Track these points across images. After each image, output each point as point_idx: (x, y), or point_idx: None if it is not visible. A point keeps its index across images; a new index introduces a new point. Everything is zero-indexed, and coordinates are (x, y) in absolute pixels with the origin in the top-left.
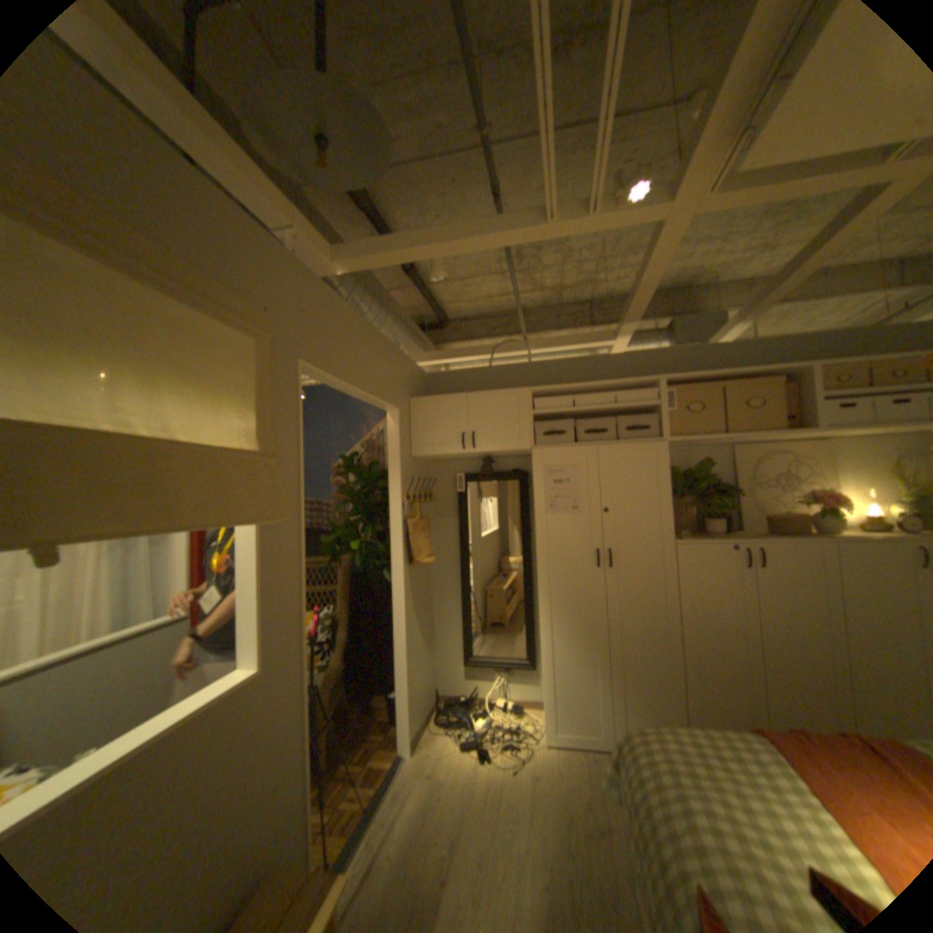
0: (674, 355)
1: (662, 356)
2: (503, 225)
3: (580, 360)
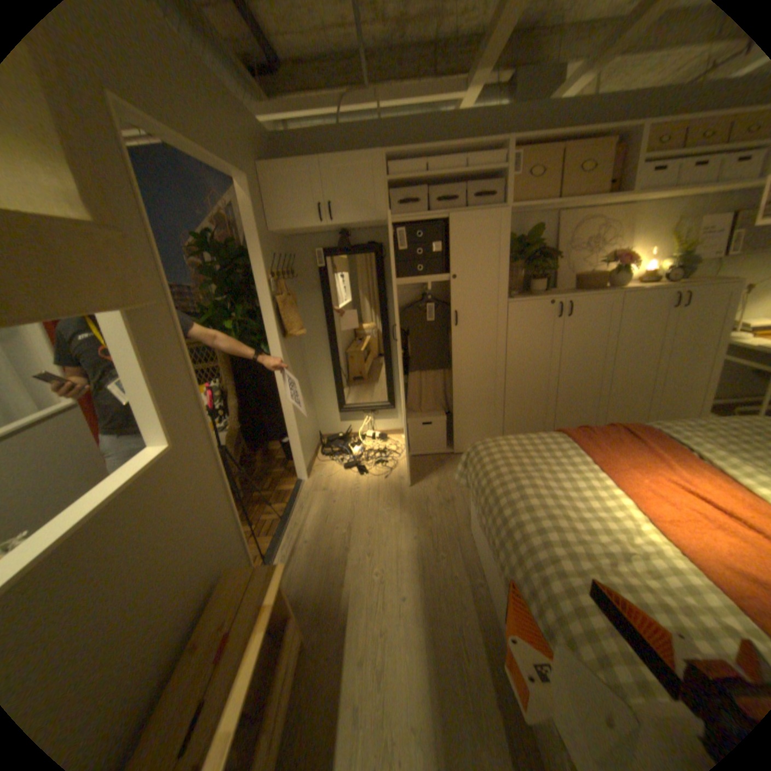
0: (522, 112)
1: (511, 113)
2: None
3: (432, 116)
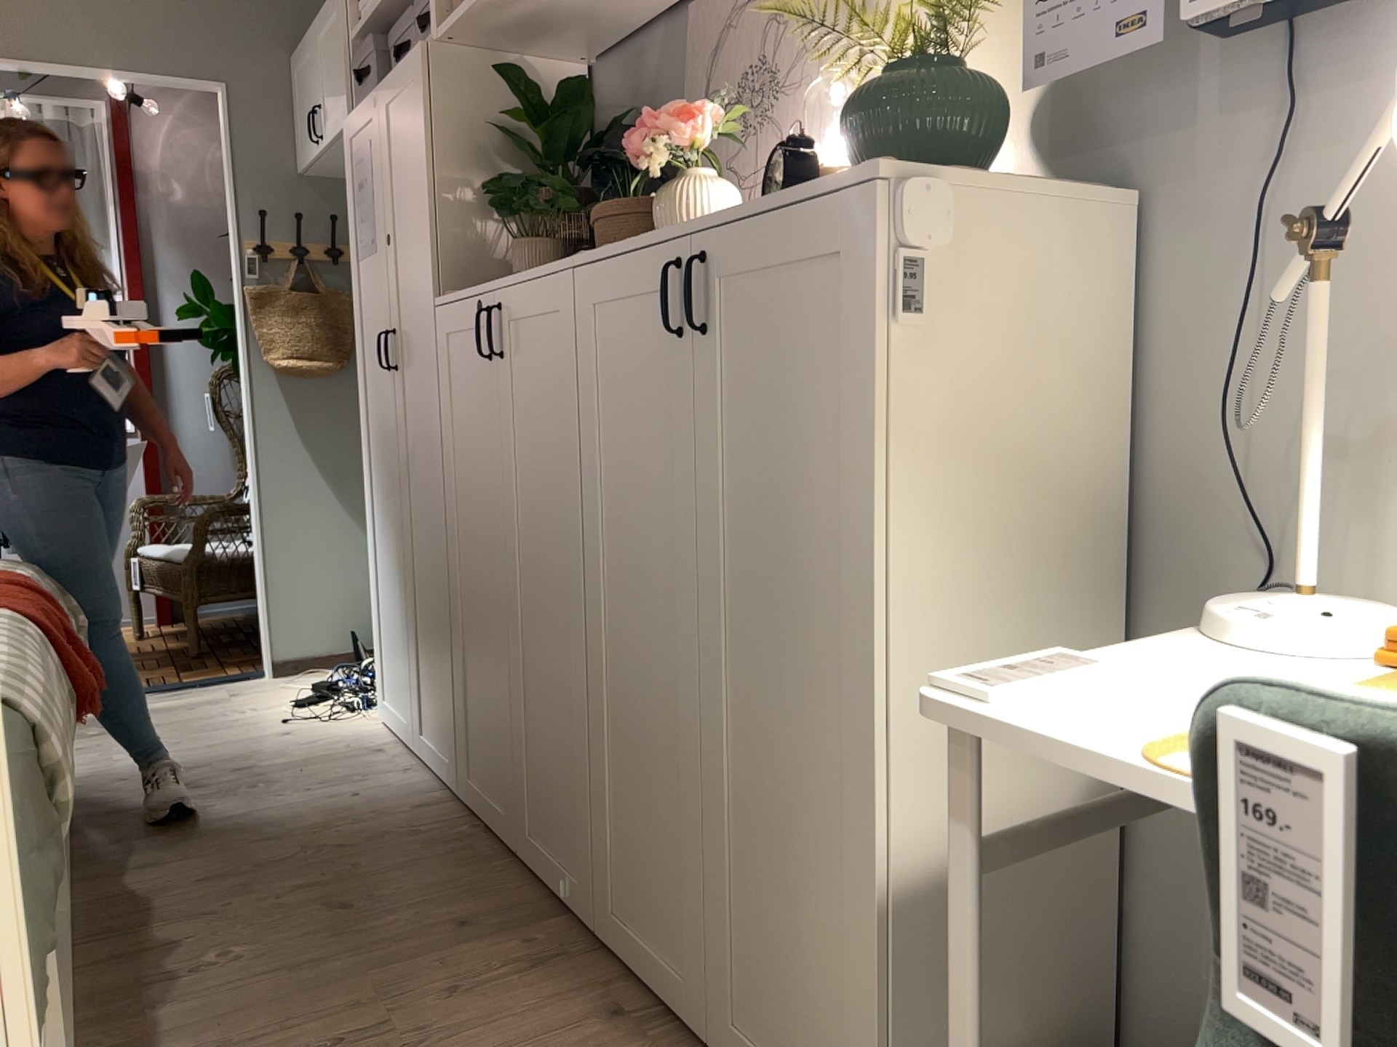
0: None
1: None
2: None
3: None
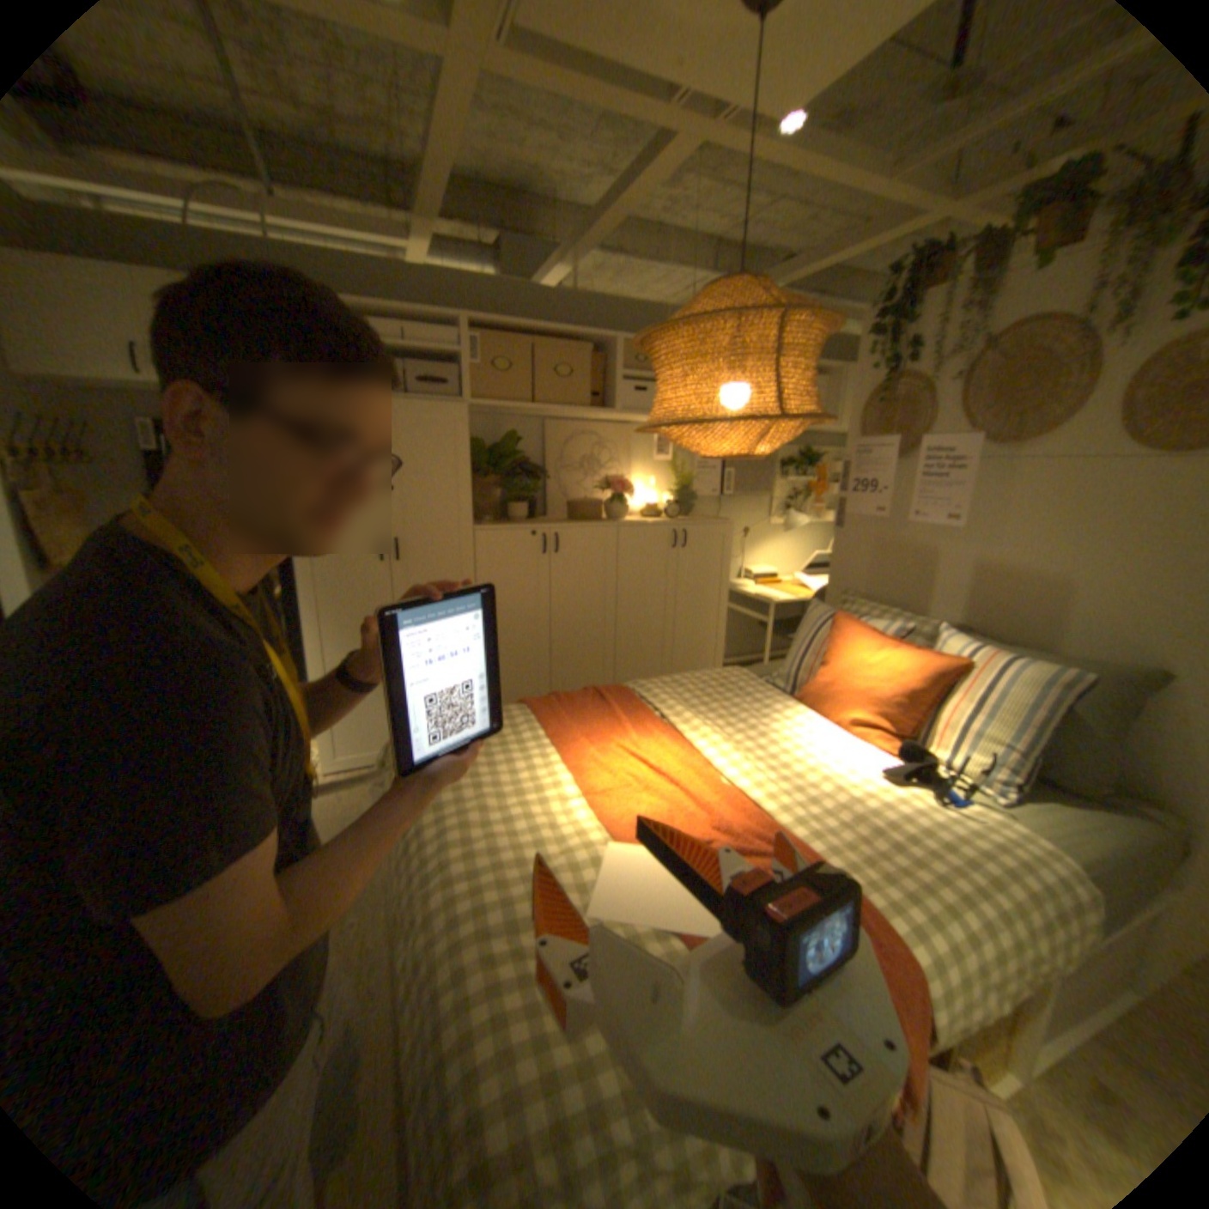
0: (487, 286)
1: (472, 284)
2: None
3: (358, 258)
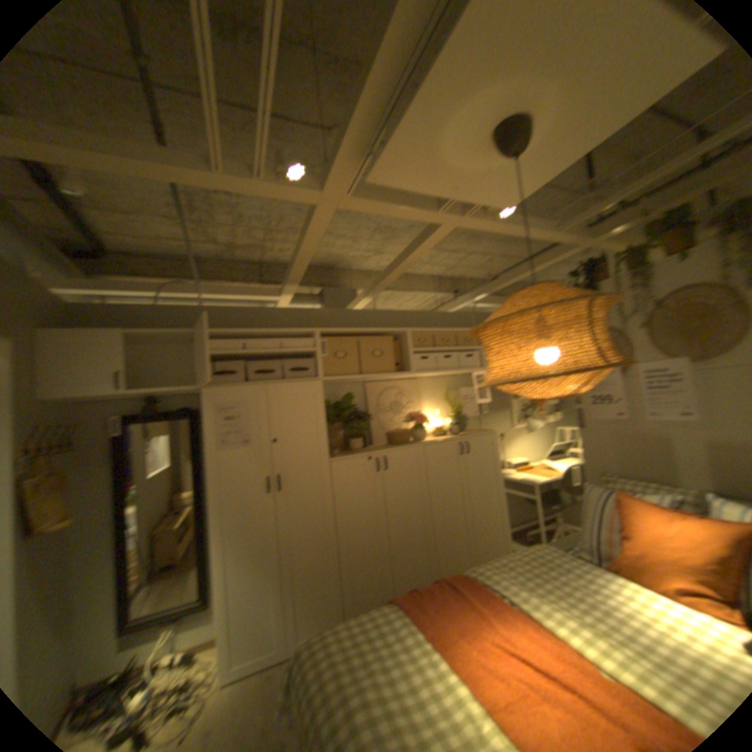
0: (326, 313)
1: (317, 313)
2: (166, 156)
3: (252, 308)
